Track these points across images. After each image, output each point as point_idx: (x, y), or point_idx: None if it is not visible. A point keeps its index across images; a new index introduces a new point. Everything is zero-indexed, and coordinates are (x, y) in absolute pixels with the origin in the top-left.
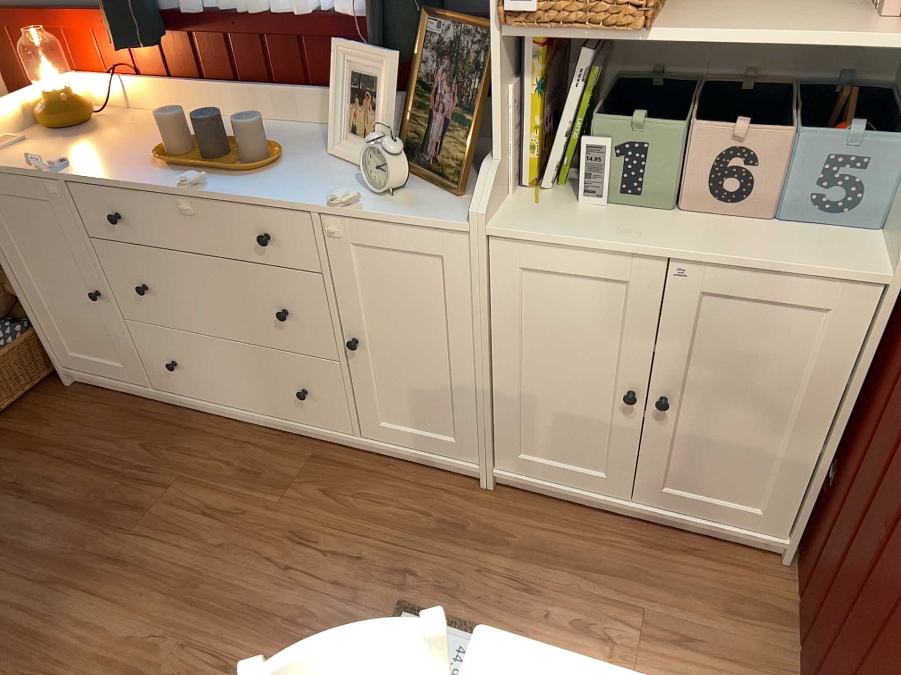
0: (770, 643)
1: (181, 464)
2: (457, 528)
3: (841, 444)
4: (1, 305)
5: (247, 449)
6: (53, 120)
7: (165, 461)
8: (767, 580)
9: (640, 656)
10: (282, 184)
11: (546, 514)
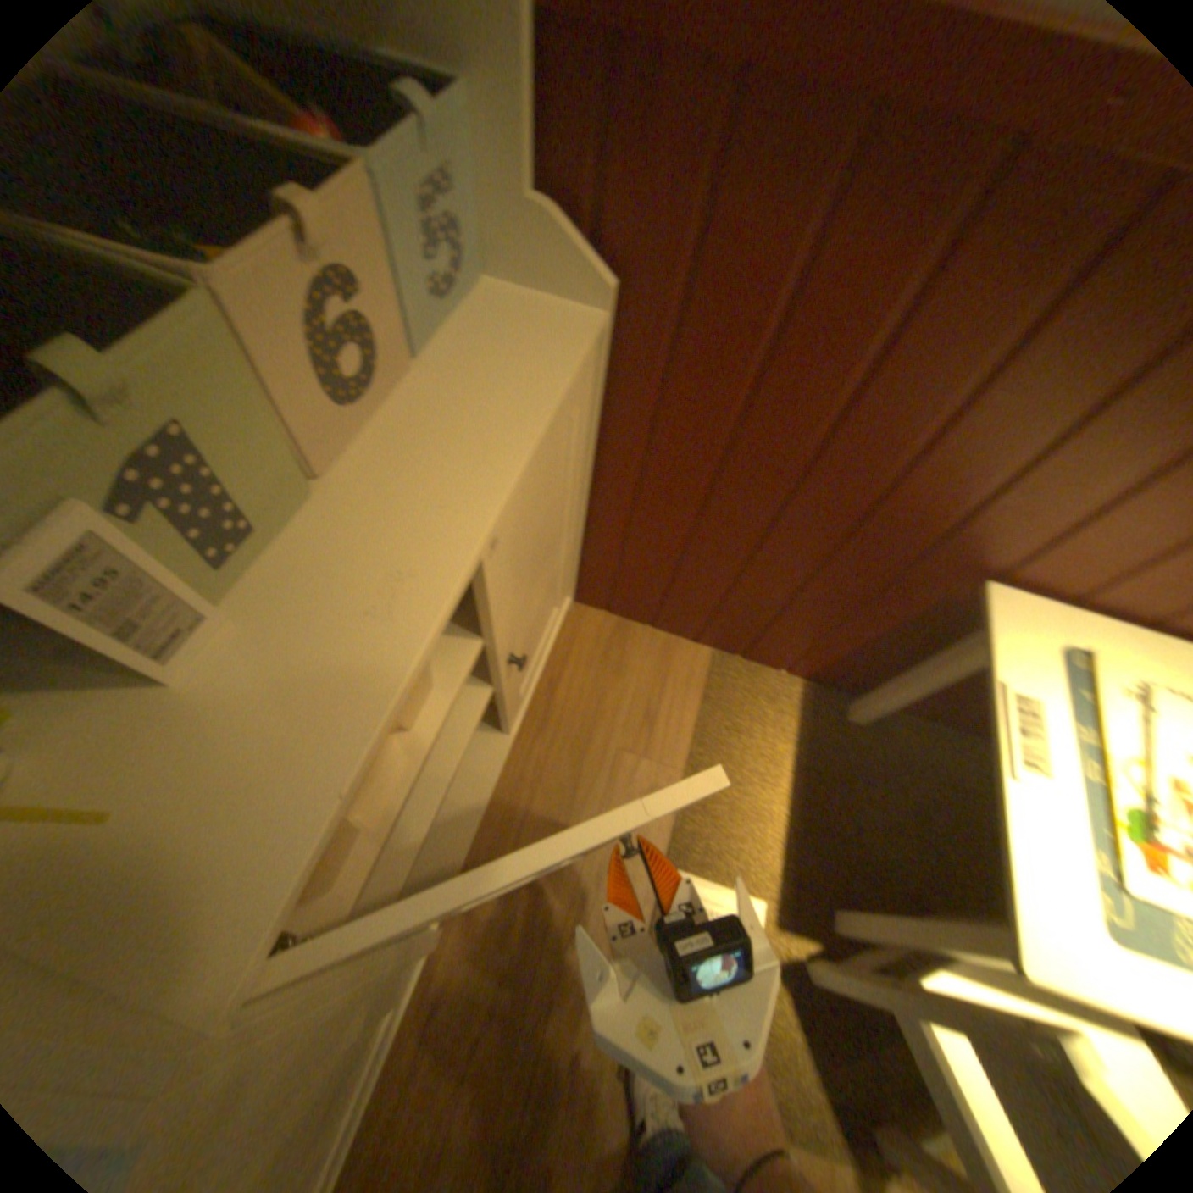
0: (652, 646)
1: None
2: (508, 990)
3: (594, 500)
4: None
5: None
6: None
7: None
8: (591, 628)
9: (672, 763)
10: None
11: (495, 846)
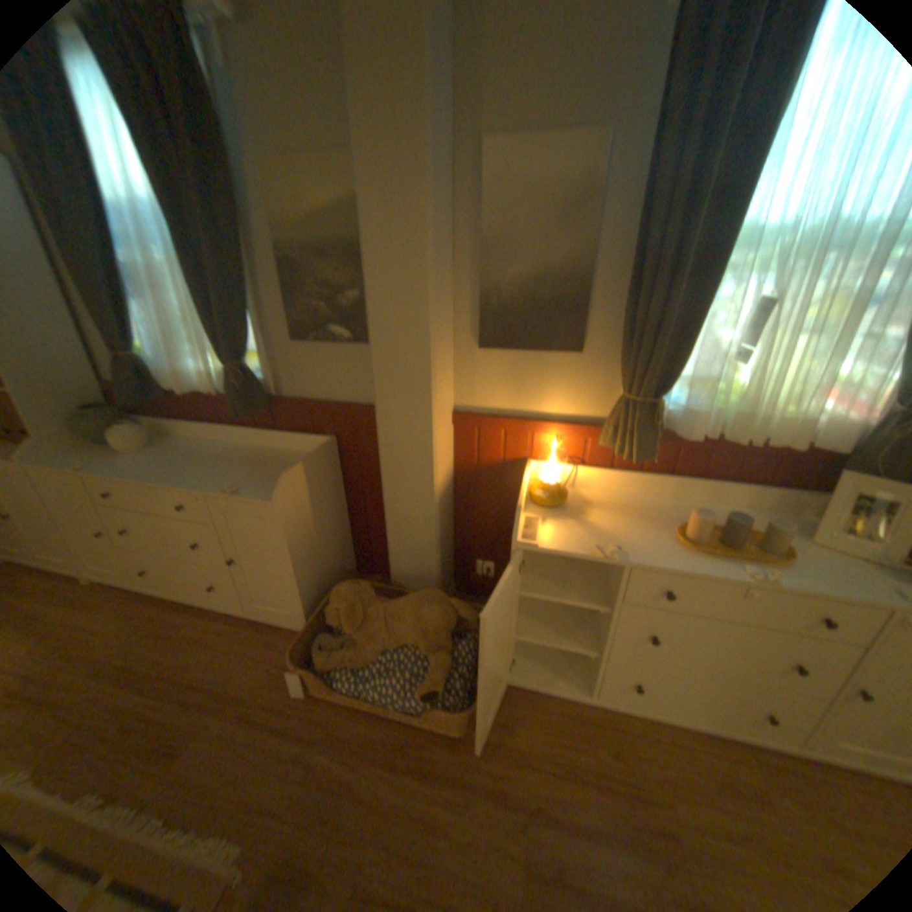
0: None
1: (660, 782)
2: None
3: None
4: (452, 628)
5: (699, 760)
6: (547, 499)
7: (644, 778)
8: None
9: None
10: (824, 575)
11: None
